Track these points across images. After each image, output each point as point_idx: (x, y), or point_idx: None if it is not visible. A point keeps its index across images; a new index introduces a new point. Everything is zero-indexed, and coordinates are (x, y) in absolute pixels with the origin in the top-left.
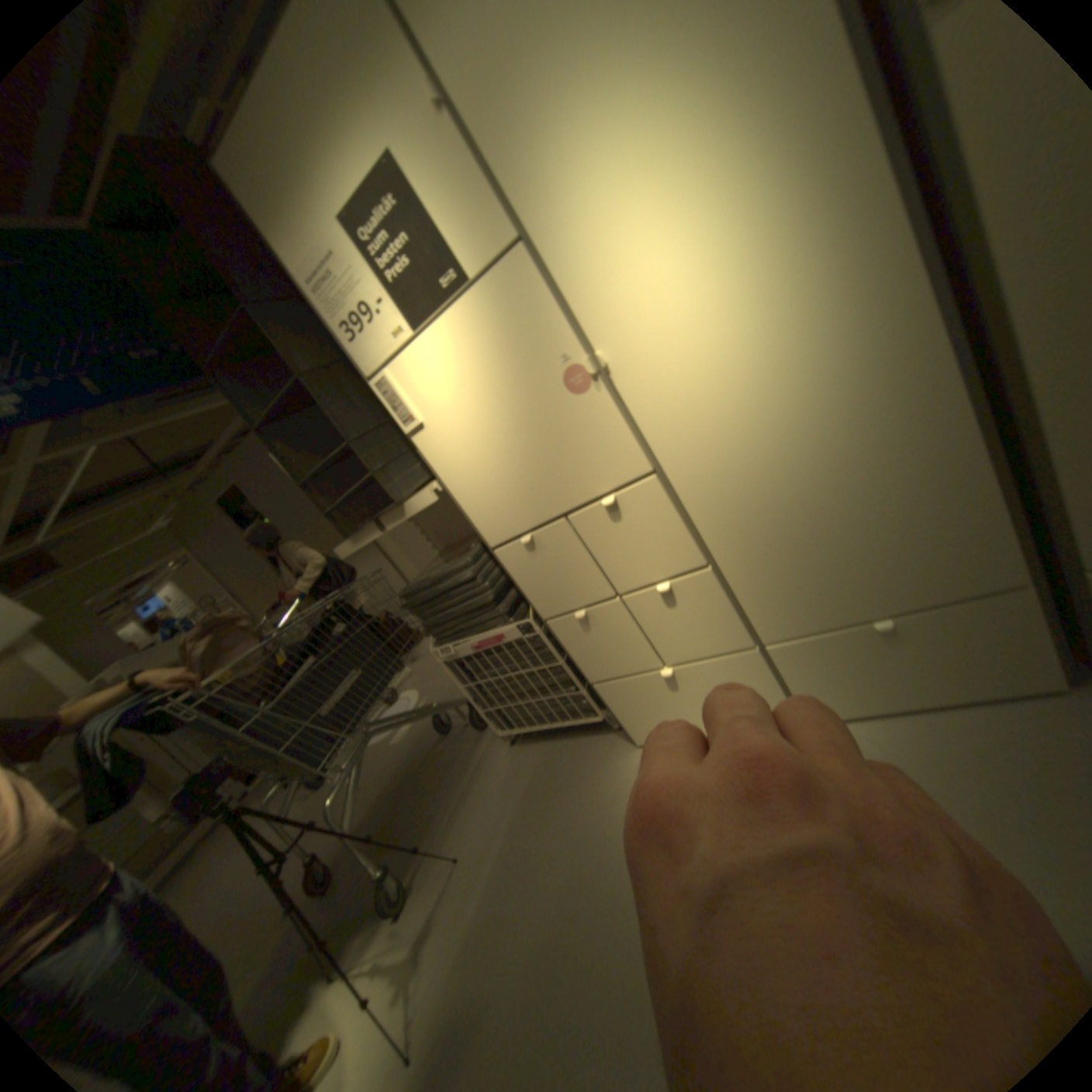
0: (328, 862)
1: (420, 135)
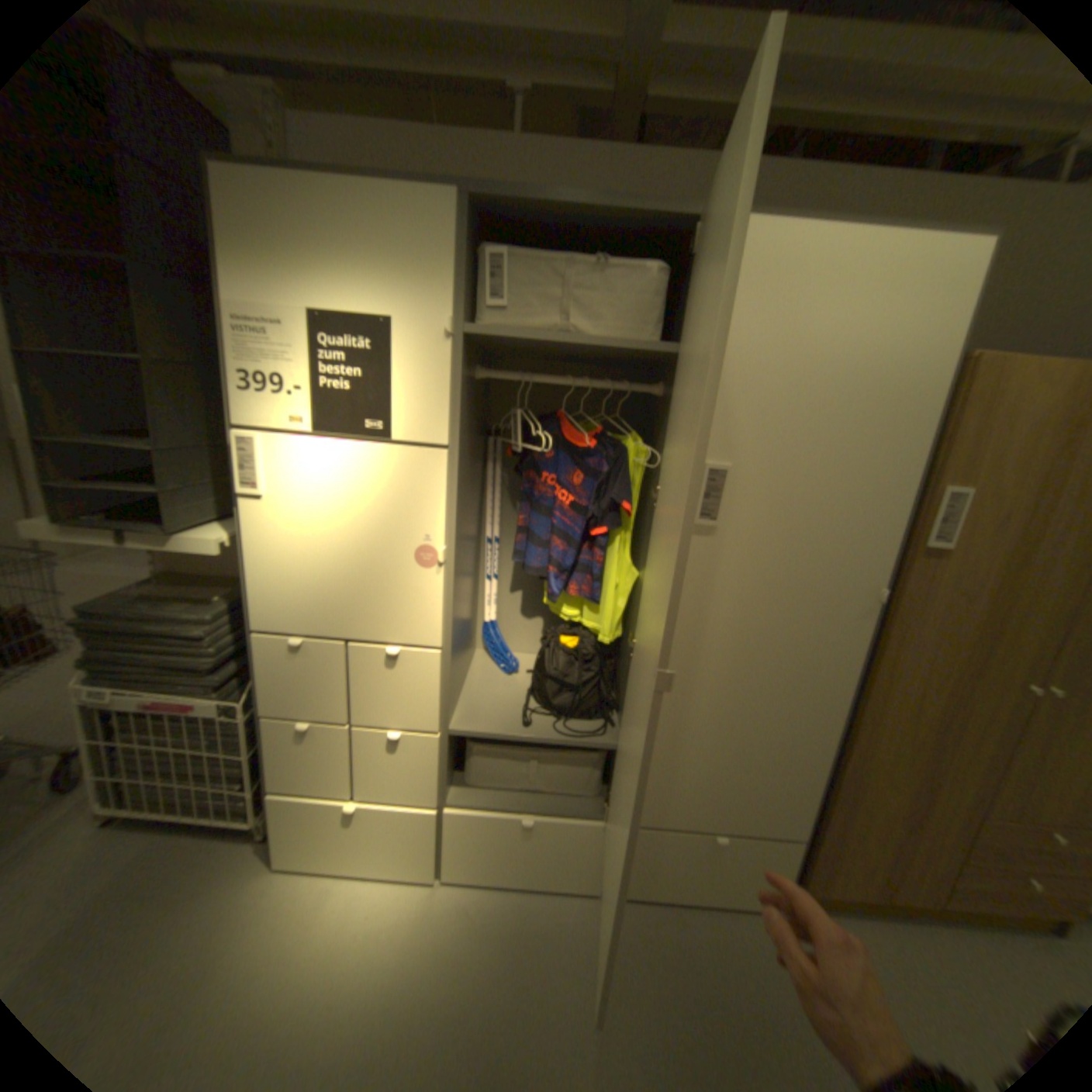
0: None
1: (425, 337)
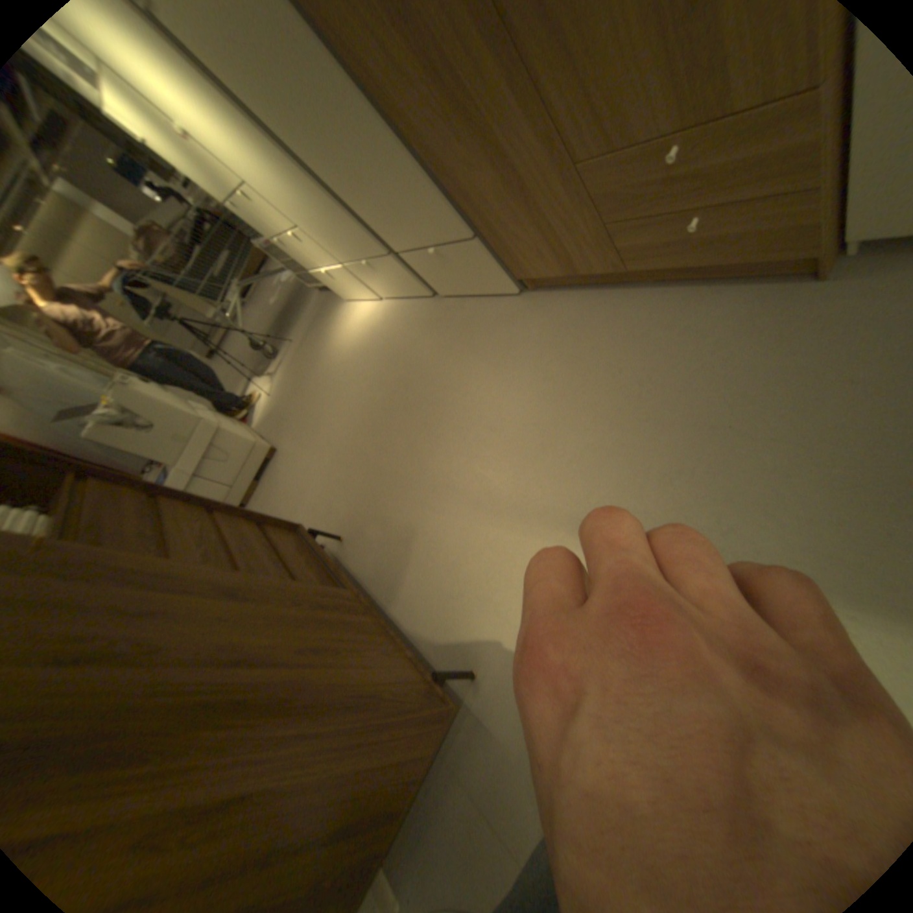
0: (262, 337)
1: None
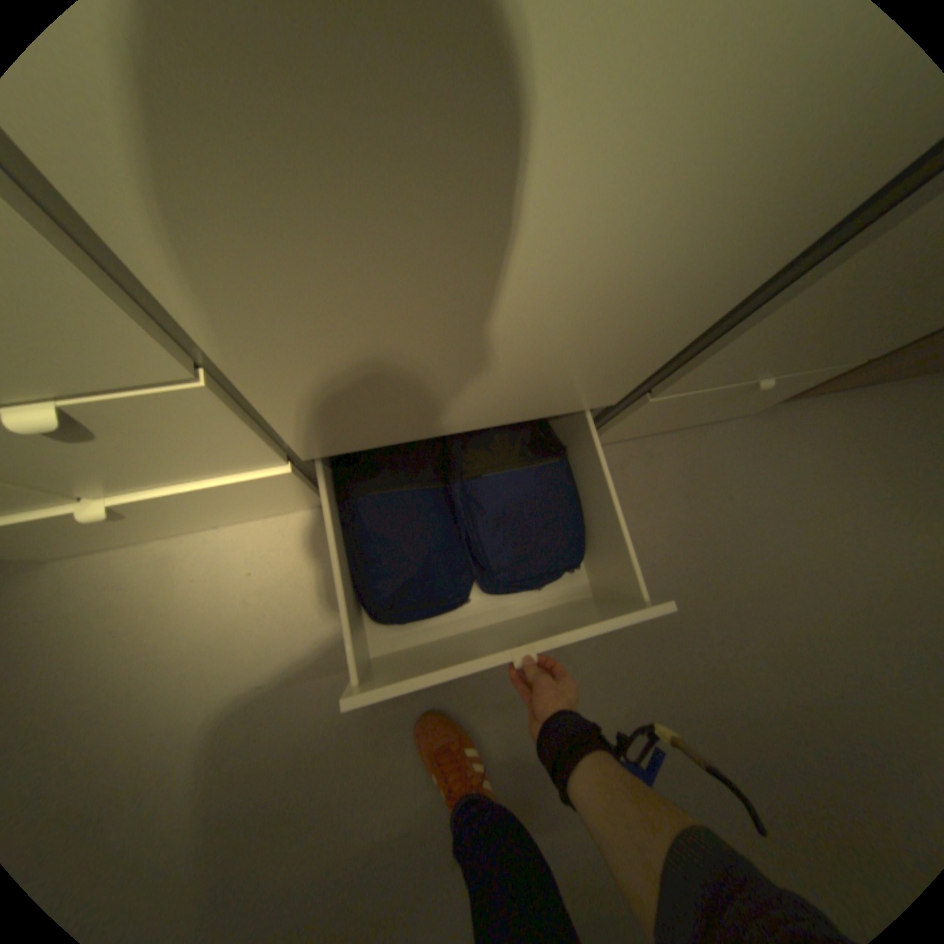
0: None
1: None
